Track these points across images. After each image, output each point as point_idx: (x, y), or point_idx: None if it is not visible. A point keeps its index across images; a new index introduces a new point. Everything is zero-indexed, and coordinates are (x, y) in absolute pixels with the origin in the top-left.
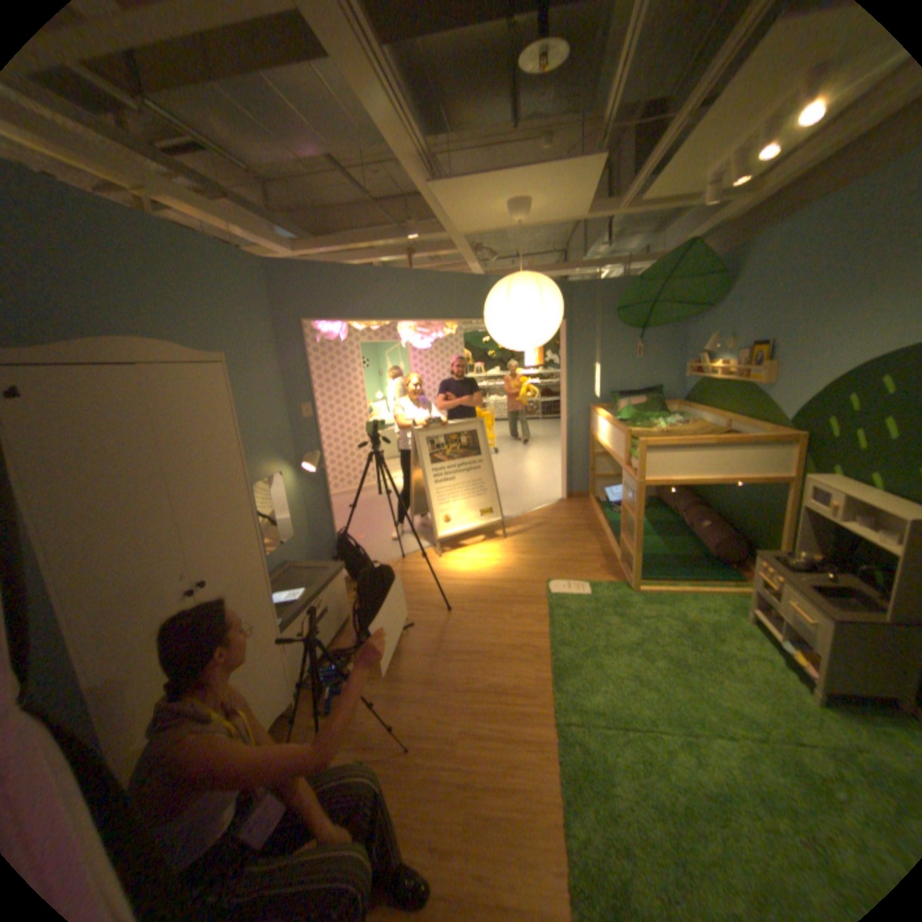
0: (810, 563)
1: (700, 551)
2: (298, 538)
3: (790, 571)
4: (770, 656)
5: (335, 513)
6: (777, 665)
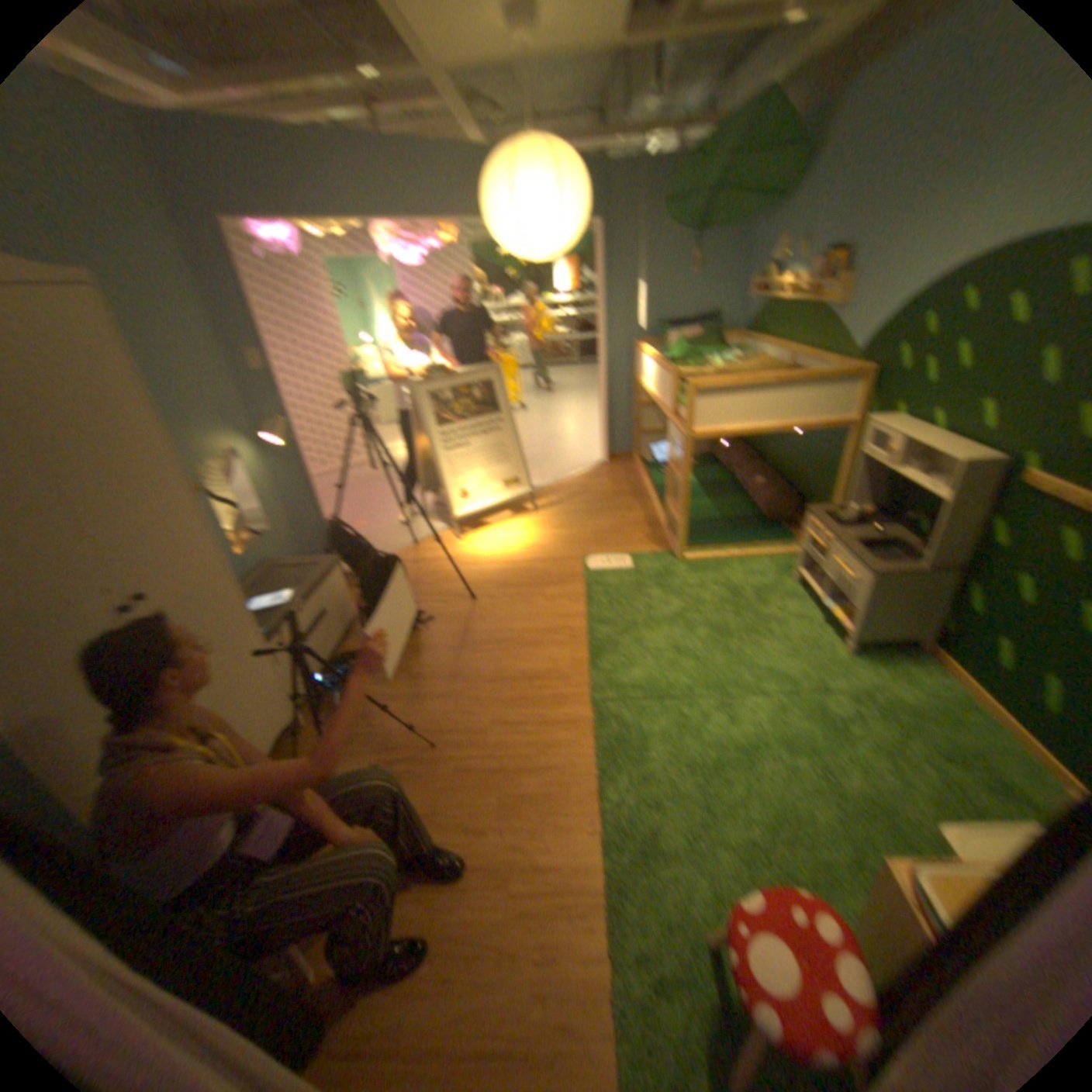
0: (859, 515)
1: (750, 510)
2: (273, 529)
3: (837, 525)
4: (808, 612)
5: (324, 496)
6: (814, 621)
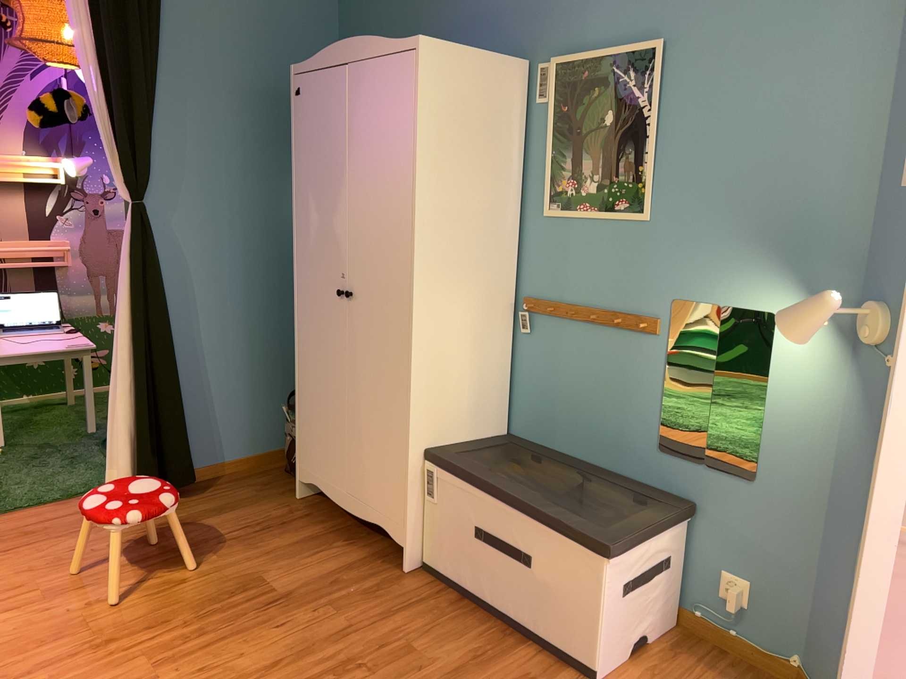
0: None
1: None
2: (775, 502)
3: None
4: None
5: None
6: None
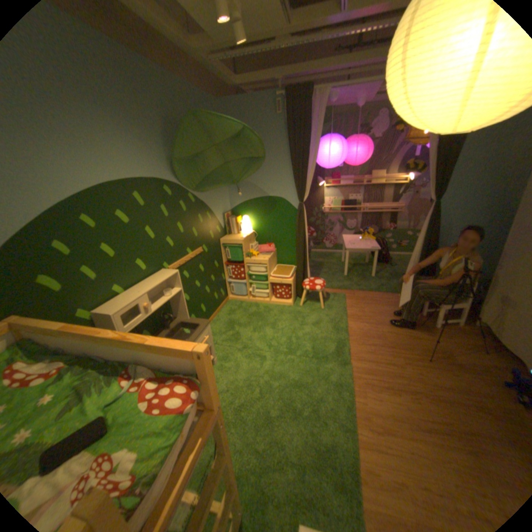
0: None
1: None
2: None
3: None
4: None
5: None
6: None
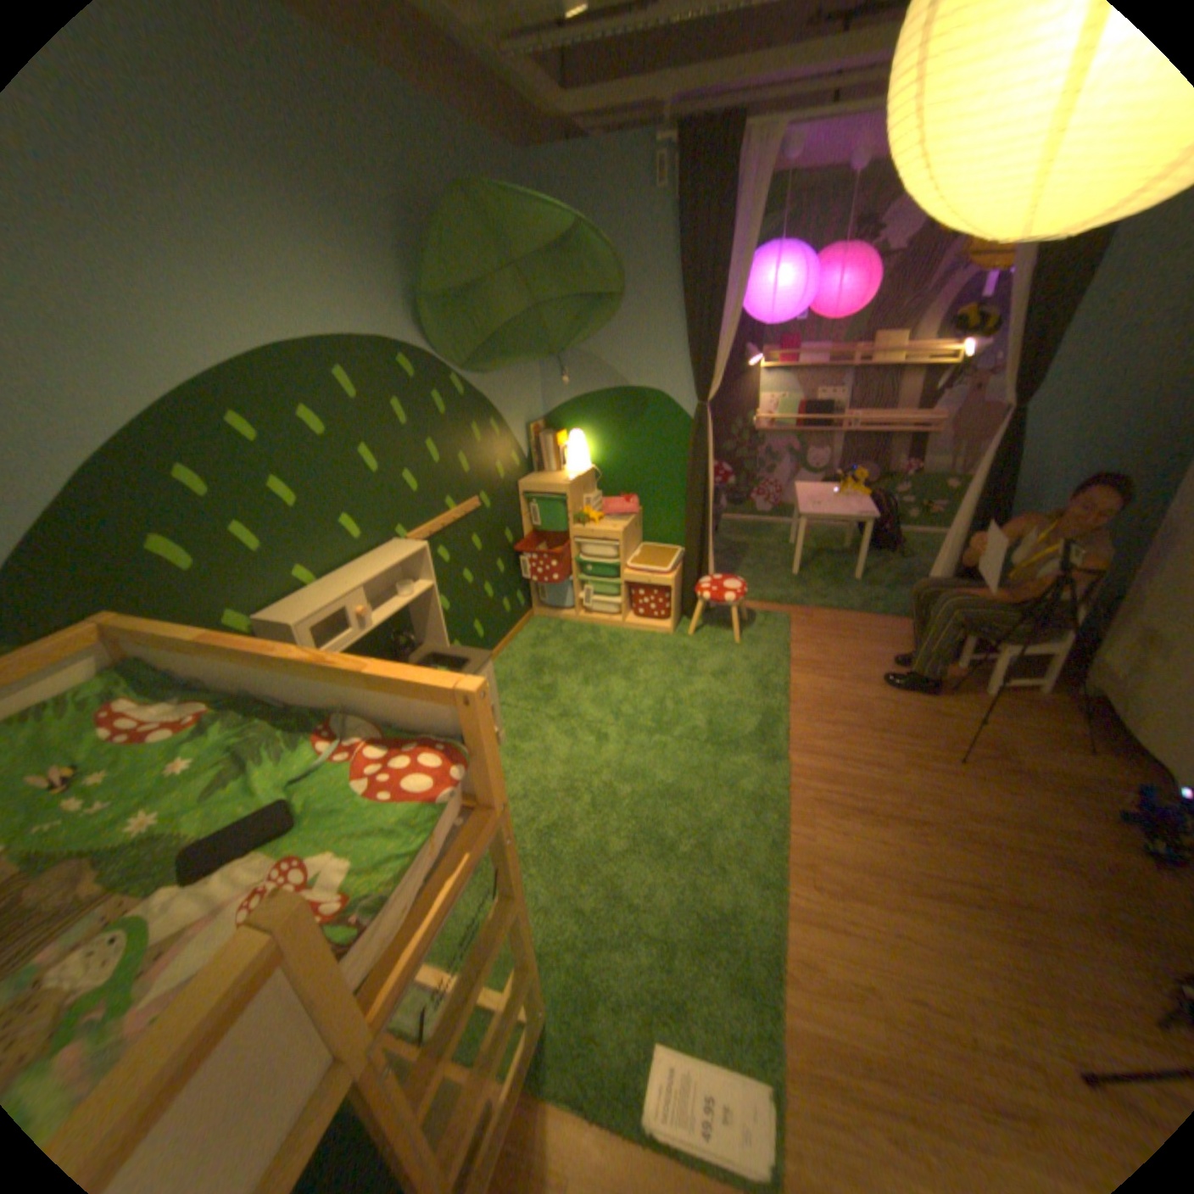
0: None
1: None
2: None
3: None
4: None
5: None
6: None
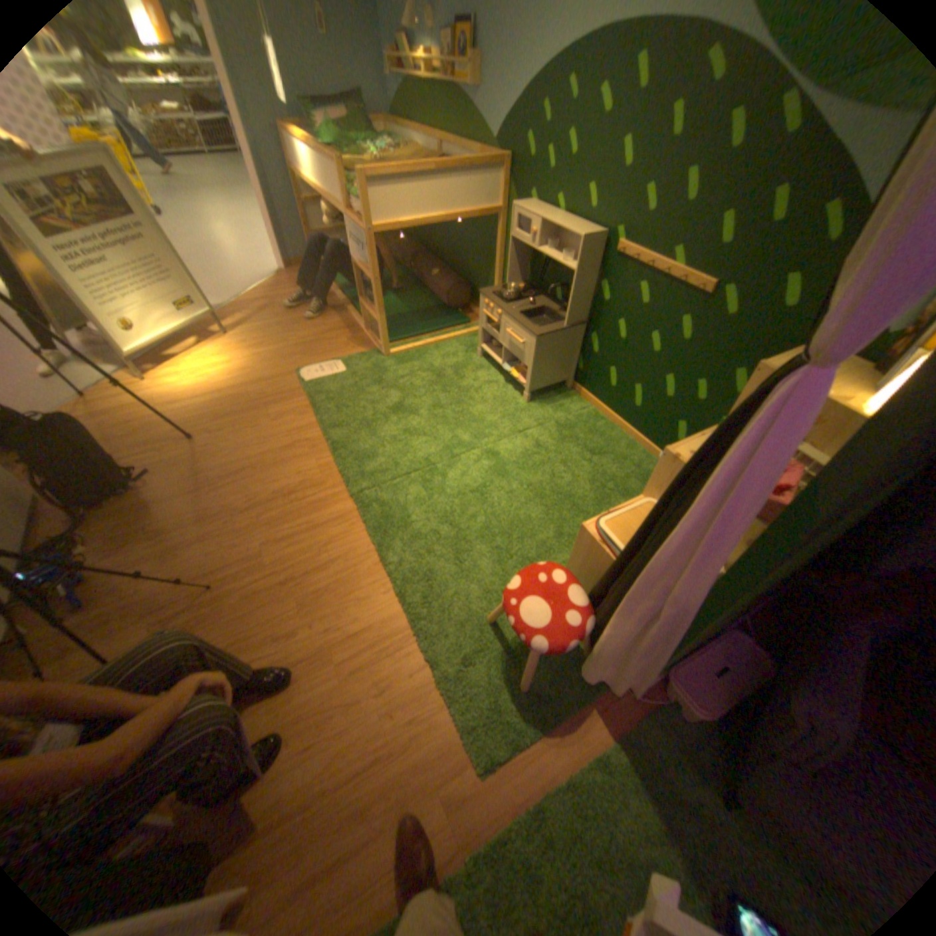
0: (516, 293)
1: (432, 302)
2: None
3: (504, 303)
4: (494, 378)
5: None
6: (499, 383)
